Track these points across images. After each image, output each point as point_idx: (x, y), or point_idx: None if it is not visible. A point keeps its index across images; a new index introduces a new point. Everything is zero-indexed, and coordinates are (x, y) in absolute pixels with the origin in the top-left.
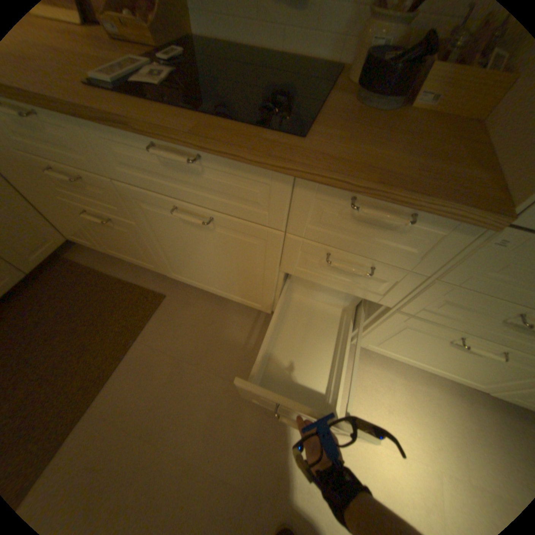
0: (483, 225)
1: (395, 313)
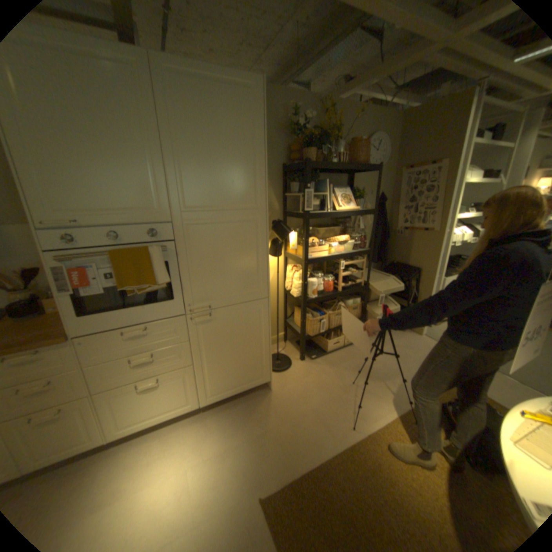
0: (58, 344)
1: (92, 399)
